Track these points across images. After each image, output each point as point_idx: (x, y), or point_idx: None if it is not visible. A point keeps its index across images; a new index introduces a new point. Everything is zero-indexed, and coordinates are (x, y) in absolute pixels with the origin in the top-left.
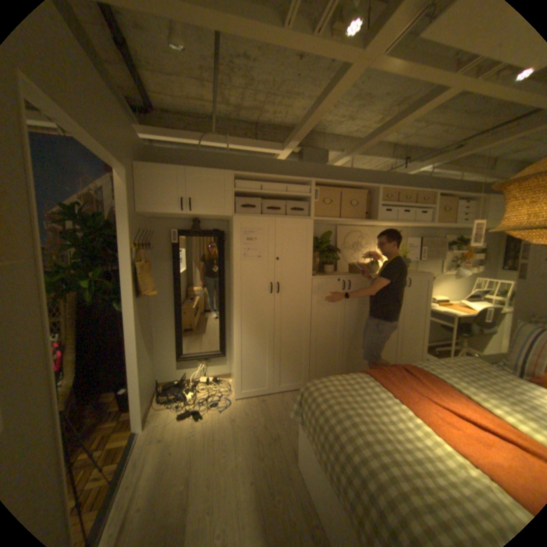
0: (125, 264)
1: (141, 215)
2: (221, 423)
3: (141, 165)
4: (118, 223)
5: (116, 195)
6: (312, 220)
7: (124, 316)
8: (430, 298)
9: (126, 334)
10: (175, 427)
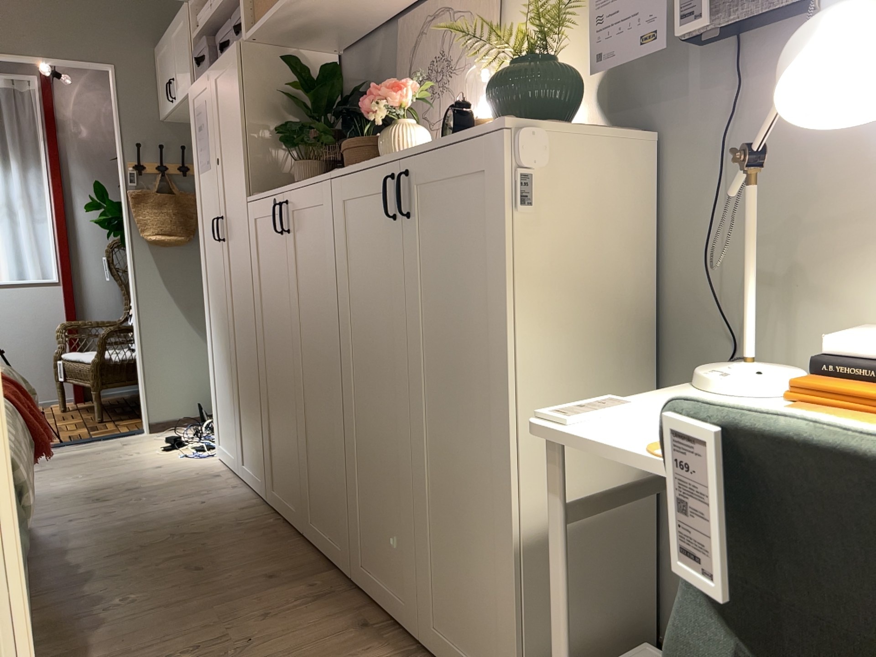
0: (121, 193)
1: (185, 124)
2: (154, 462)
3: (155, 50)
4: (115, 140)
5: (111, 104)
6: (238, 43)
7: (127, 263)
8: (505, 286)
9: (129, 289)
10: (151, 443)
